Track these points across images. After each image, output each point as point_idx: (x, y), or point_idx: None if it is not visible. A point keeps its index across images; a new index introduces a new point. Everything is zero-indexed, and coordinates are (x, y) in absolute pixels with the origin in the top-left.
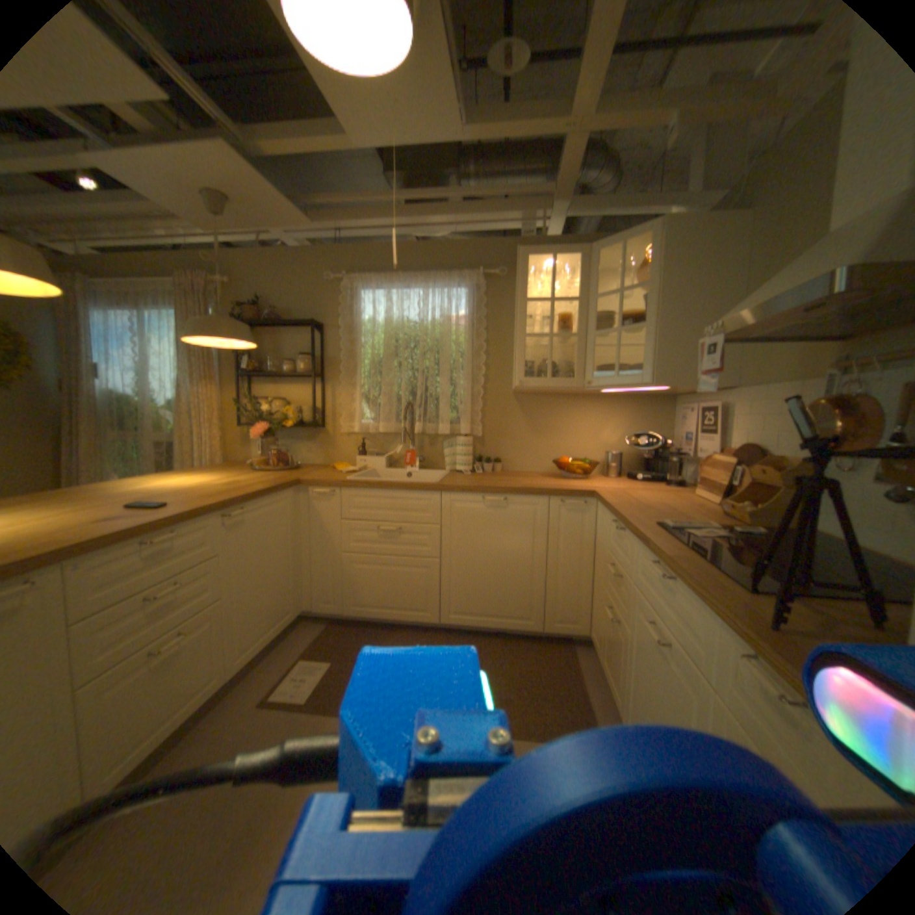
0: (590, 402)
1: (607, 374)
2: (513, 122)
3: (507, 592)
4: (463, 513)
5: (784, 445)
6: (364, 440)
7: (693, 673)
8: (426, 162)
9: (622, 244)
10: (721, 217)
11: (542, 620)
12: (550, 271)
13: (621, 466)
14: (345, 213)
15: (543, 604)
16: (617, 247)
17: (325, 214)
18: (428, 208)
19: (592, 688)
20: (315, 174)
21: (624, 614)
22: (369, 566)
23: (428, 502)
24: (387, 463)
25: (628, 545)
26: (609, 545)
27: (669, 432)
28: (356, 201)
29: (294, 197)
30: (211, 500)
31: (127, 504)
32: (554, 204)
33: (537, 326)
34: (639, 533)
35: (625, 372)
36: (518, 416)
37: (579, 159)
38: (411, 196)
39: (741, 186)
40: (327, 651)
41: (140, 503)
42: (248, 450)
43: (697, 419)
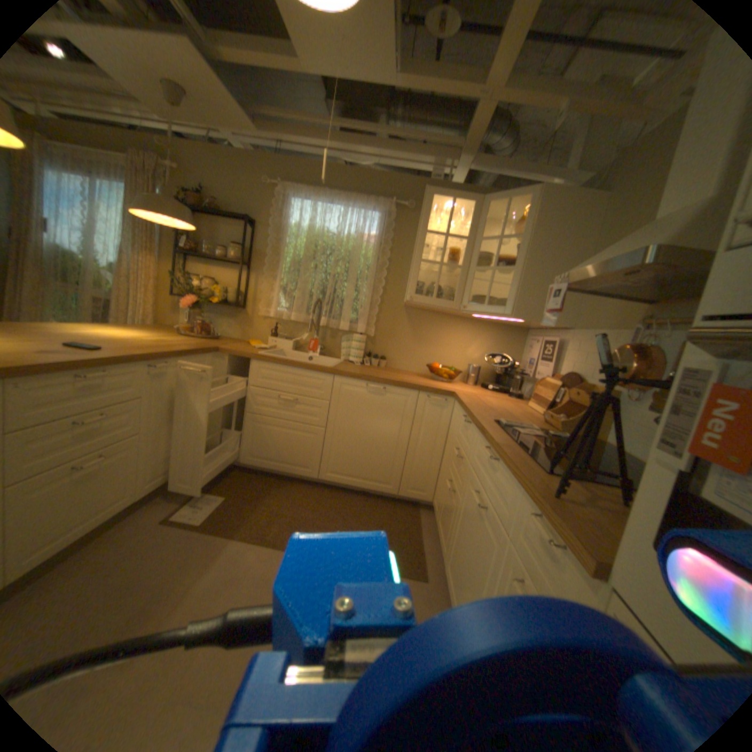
0: (462, 324)
1: (479, 303)
2: (438, 81)
3: (374, 461)
4: (349, 395)
5: (596, 377)
6: (277, 325)
7: (498, 528)
8: (363, 100)
9: (508, 201)
10: (585, 194)
11: (398, 486)
12: (449, 213)
13: (477, 378)
14: (288, 129)
15: (400, 474)
16: (504, 203)
17: (270, 126)
18: (358, 140)
19: (427, 540)
20: (266, 90)
21: (458, 486)
22: (267, 427)
23: (322, 382)
24: (293, 347)
25: (470, 435)
26: (457, 434)
27: (518, 357)
28: (298, 121)
29: (245, 105)
30: (140, 352)
31: (66, 343)
32: (461, 158)
33: (432, 255)
34: (479, 426)
35: (493, 304)
36: (405, 326)
37: (486, 124)
38: (345, 126)
39: (604, 172)
40: (223, 489)
41: (78, 345)
42: (177, 318)
43: (540, 350)
